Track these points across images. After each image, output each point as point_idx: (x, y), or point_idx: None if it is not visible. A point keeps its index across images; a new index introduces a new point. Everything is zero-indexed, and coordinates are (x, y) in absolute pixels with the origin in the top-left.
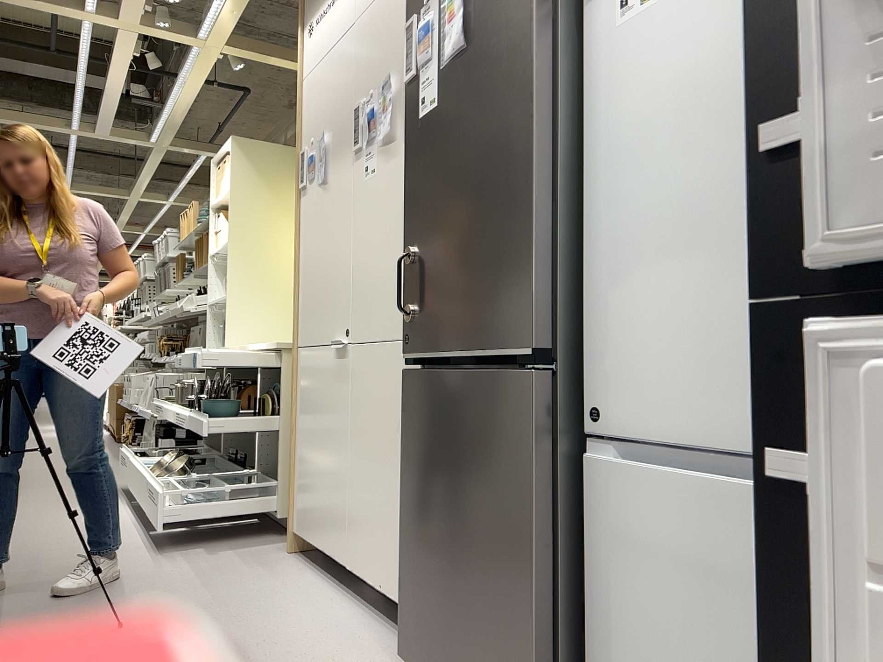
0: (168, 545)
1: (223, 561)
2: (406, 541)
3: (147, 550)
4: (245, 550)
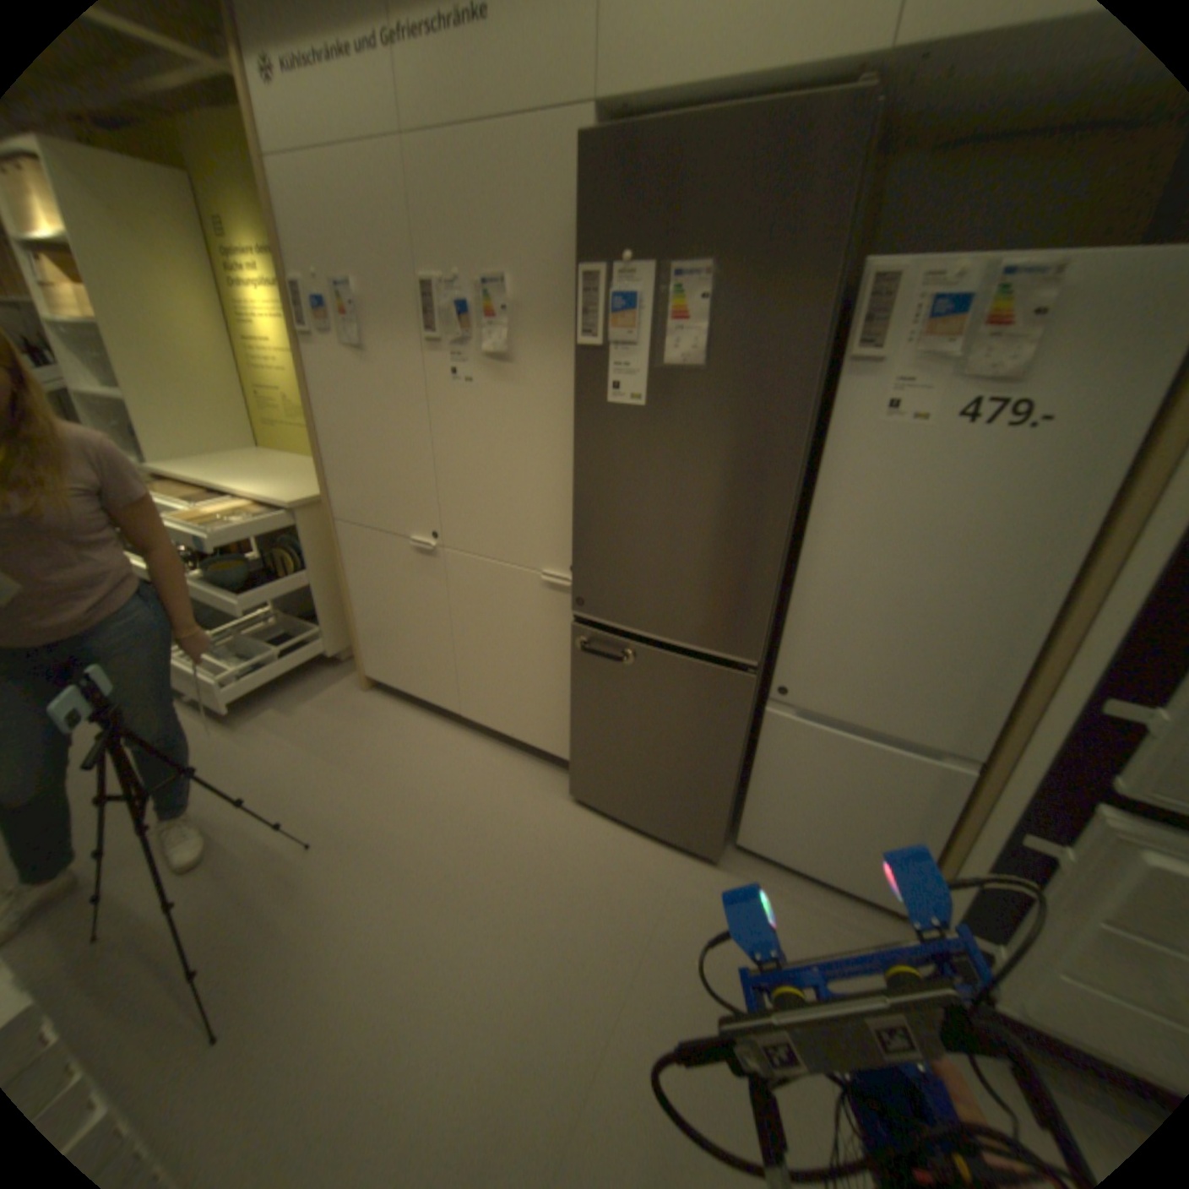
0: (226, 715)
1: (311, 721)
2: (576, 733)
3: (210, 730)
4: (318, 699)
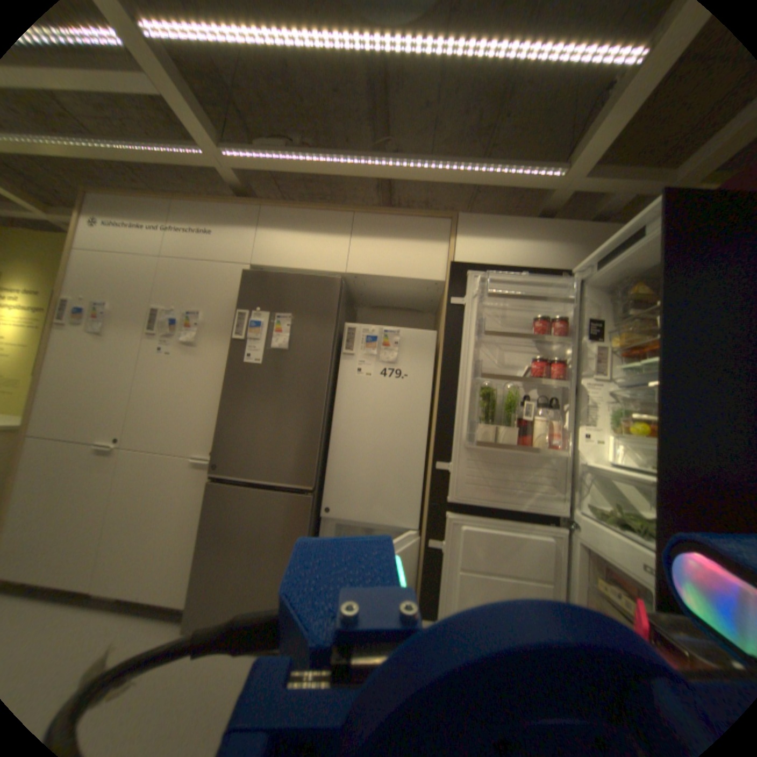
0: None
1: None
2: (197, 570)
3: None
4: None
